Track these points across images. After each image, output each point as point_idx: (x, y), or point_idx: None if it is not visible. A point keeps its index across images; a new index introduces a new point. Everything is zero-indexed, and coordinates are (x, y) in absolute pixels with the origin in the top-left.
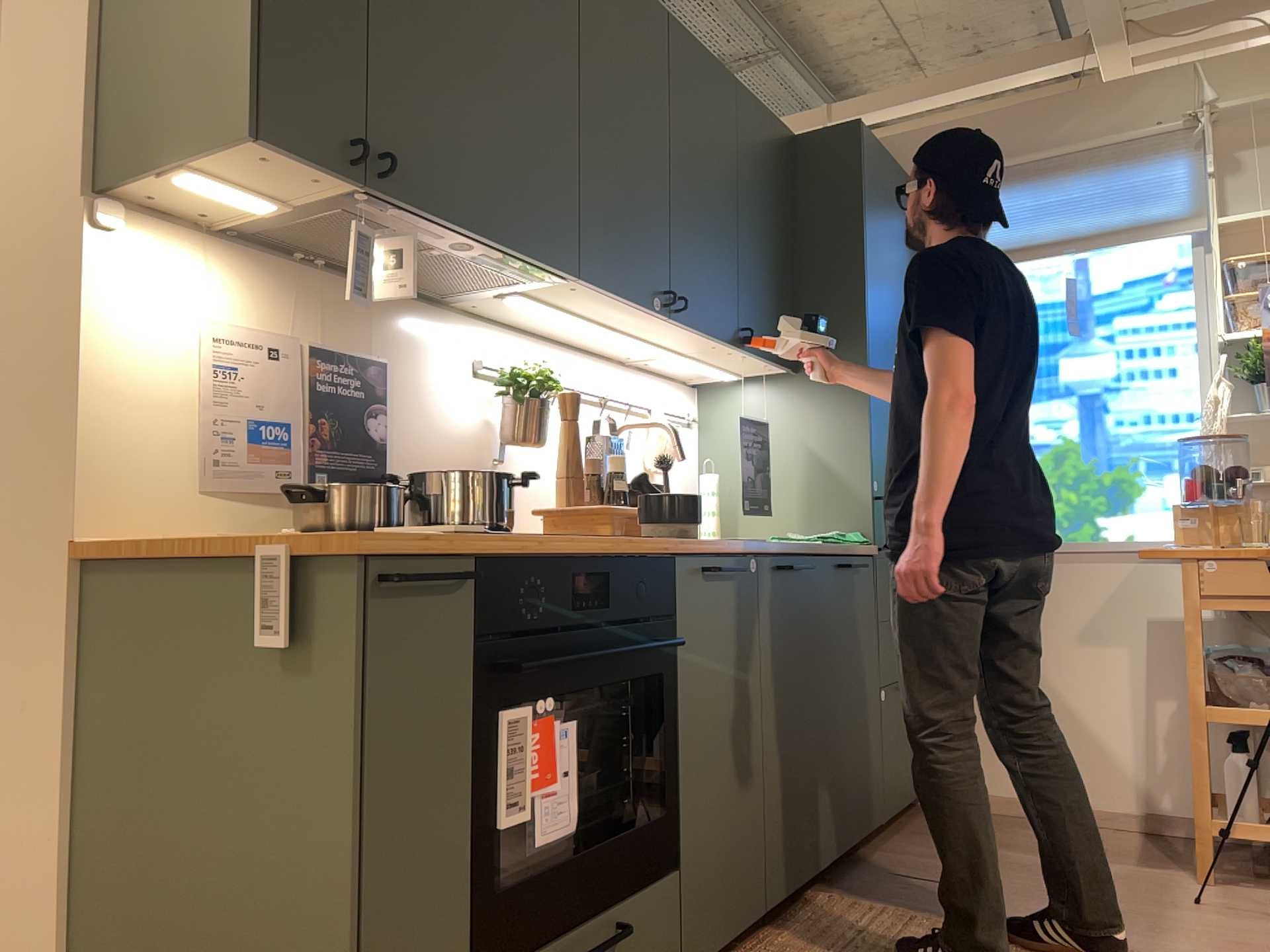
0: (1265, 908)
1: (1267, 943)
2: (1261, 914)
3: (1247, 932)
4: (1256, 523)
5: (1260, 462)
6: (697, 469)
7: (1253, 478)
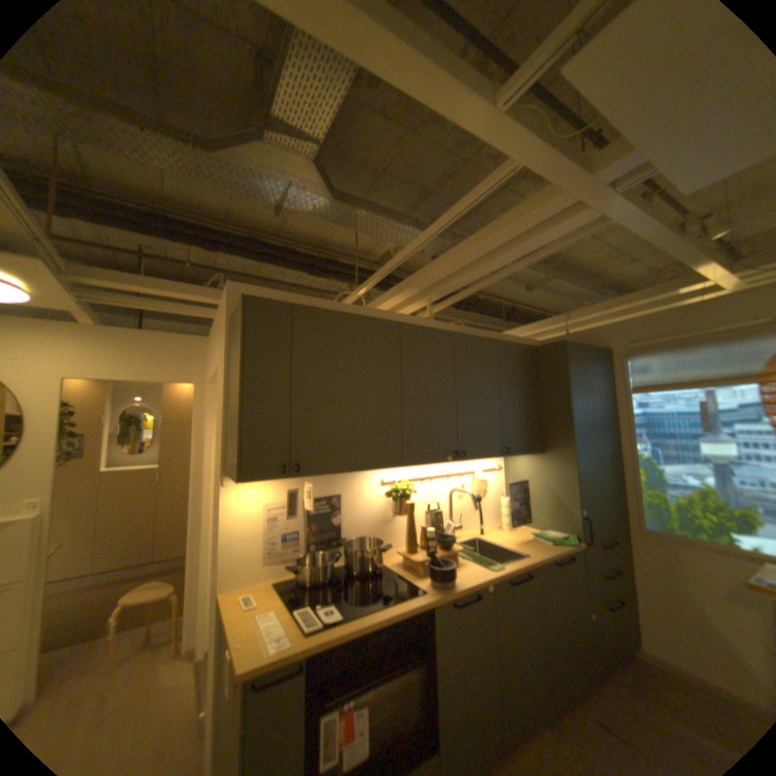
0: None
1: None
2: None
3: None
4: None
5: None
6: (501, 491)
7: None
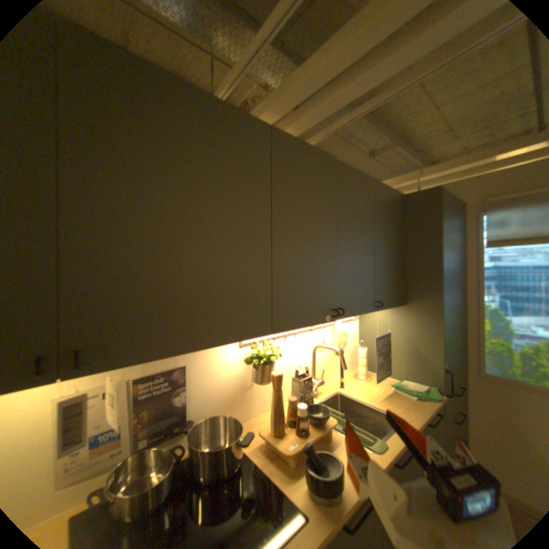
0: None
1: None
2: None
3: None
4: None
5: None
6: (357, 340)
7: None
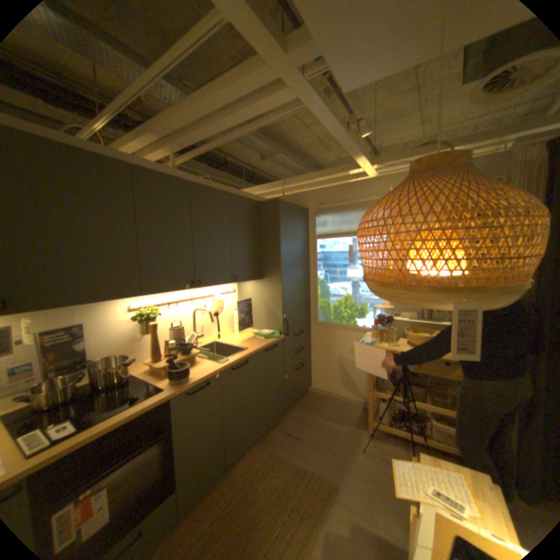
0: (382, 456)
1: (375, 479)
2: (380, 460)
3: (372, 471)
4: (394, 337)
5: (403, 309)
6: (234, 307)
7: (399, 317)
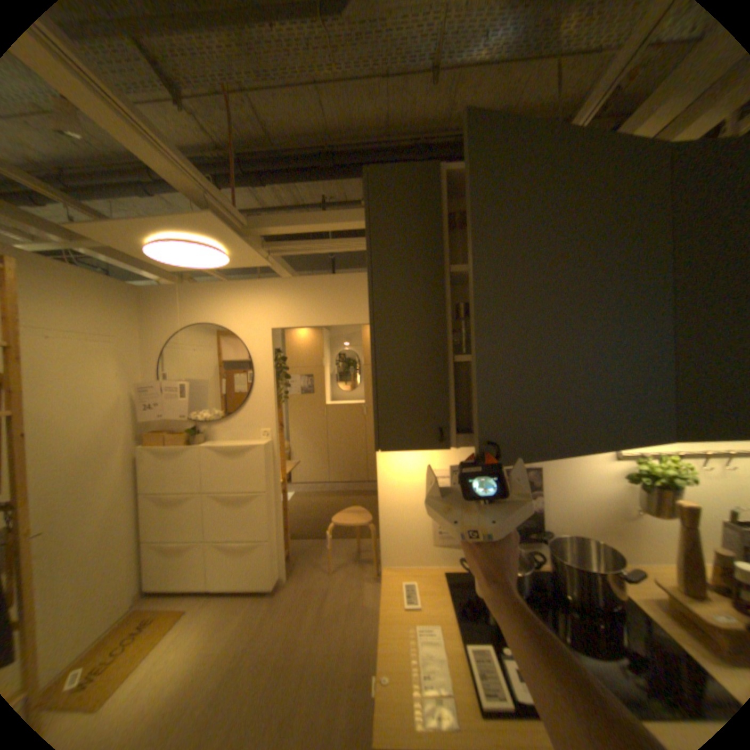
0: None
1: None
2: None
3: None
4: None
5: None
6: None
7: None
